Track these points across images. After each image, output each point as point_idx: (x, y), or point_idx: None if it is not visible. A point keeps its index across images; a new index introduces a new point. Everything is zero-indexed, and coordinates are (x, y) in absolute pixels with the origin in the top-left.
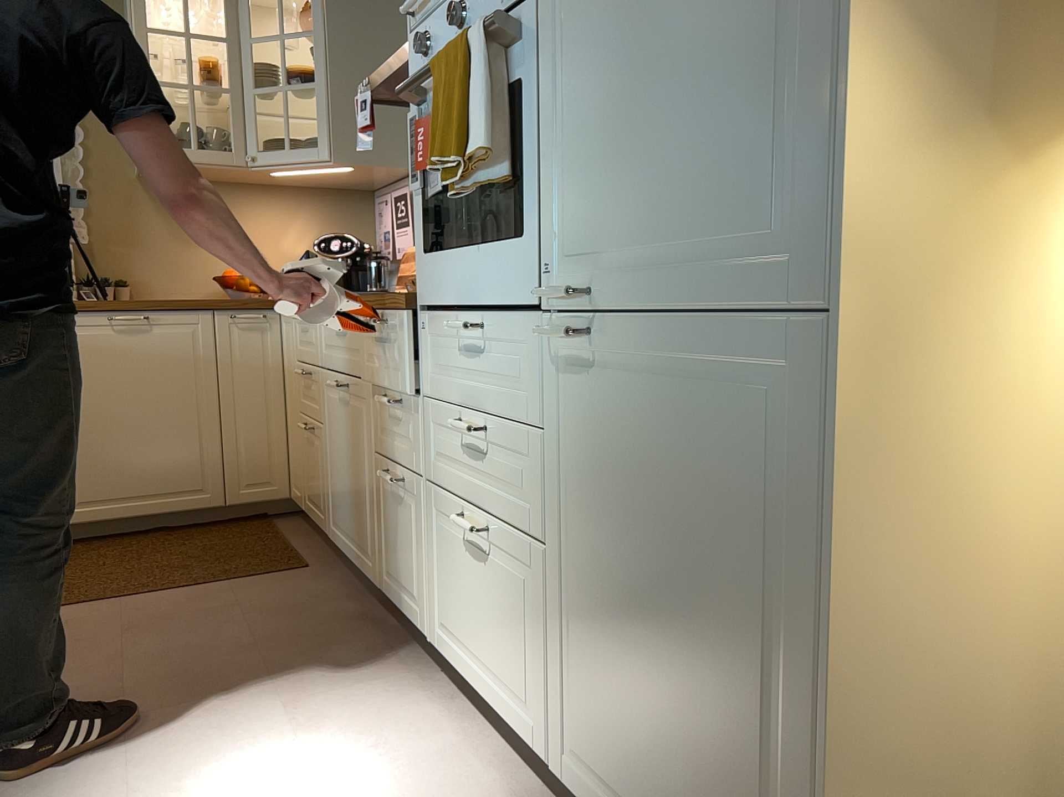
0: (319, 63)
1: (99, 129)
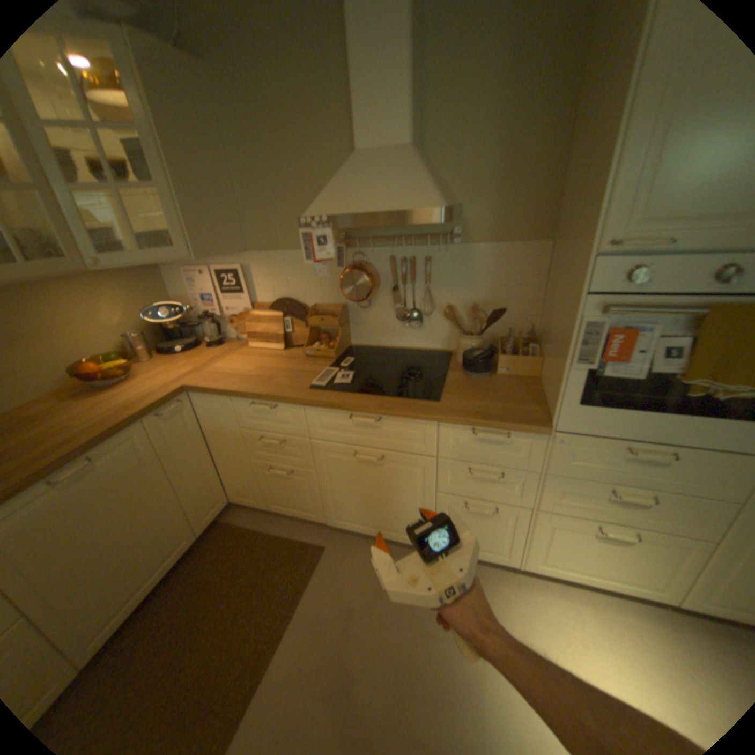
0: (154, 161)
1: None
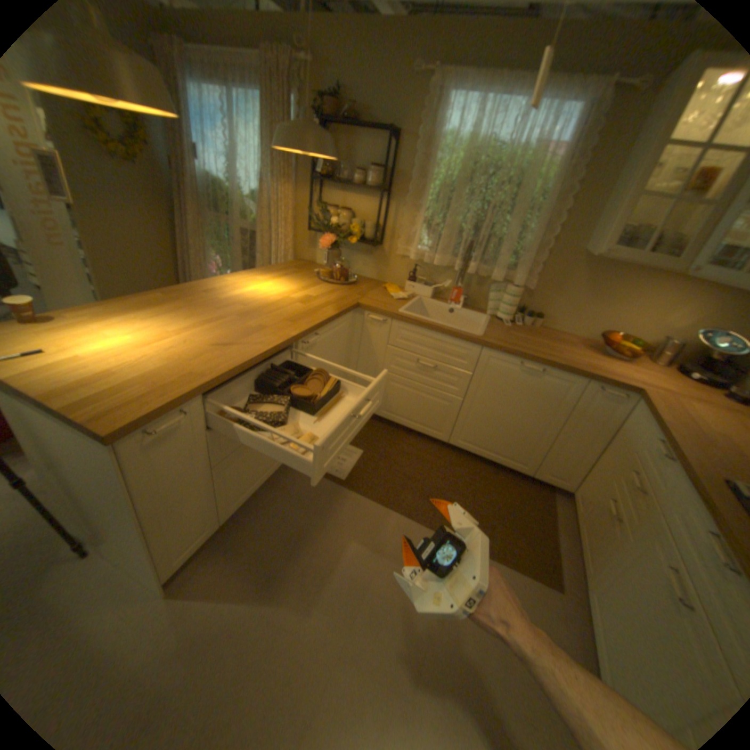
0: None
1: (578, 211)
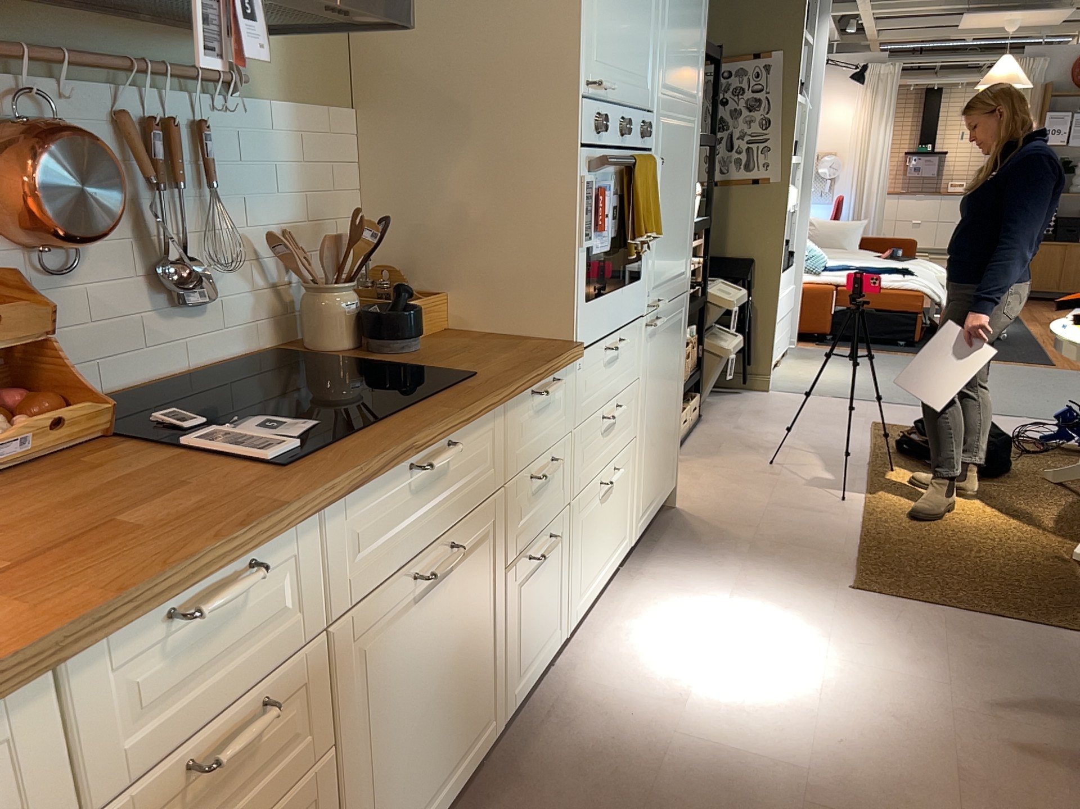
0: None
1: None
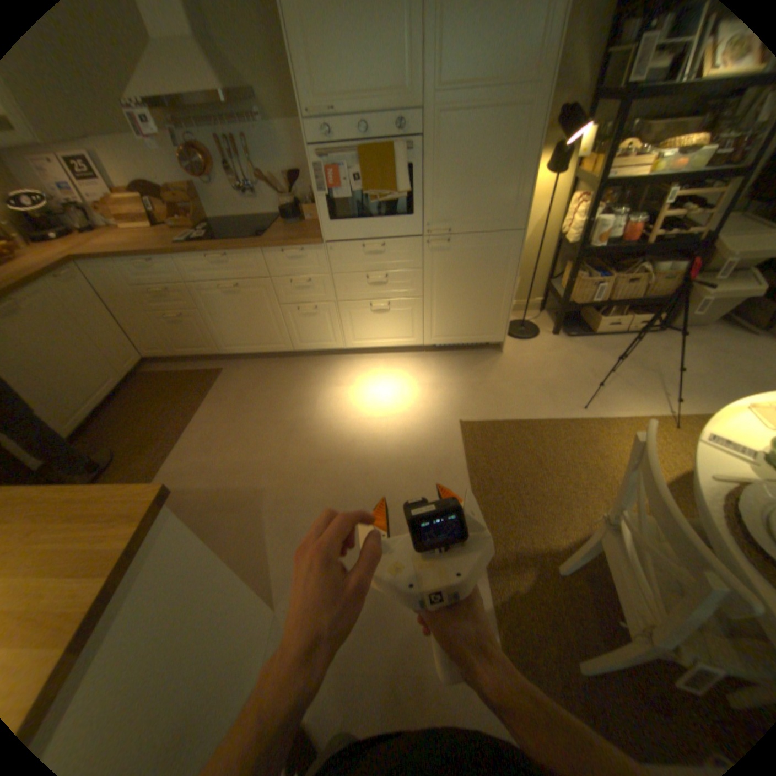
0: None
1: None
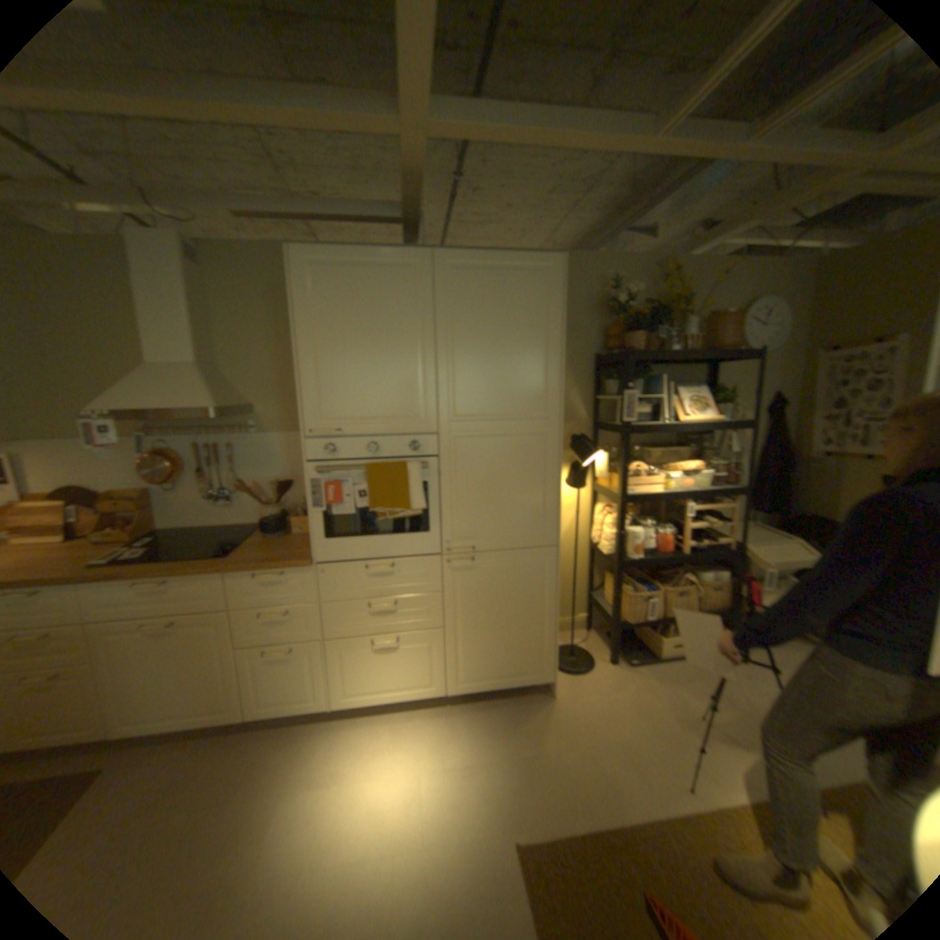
0: None
1: None
